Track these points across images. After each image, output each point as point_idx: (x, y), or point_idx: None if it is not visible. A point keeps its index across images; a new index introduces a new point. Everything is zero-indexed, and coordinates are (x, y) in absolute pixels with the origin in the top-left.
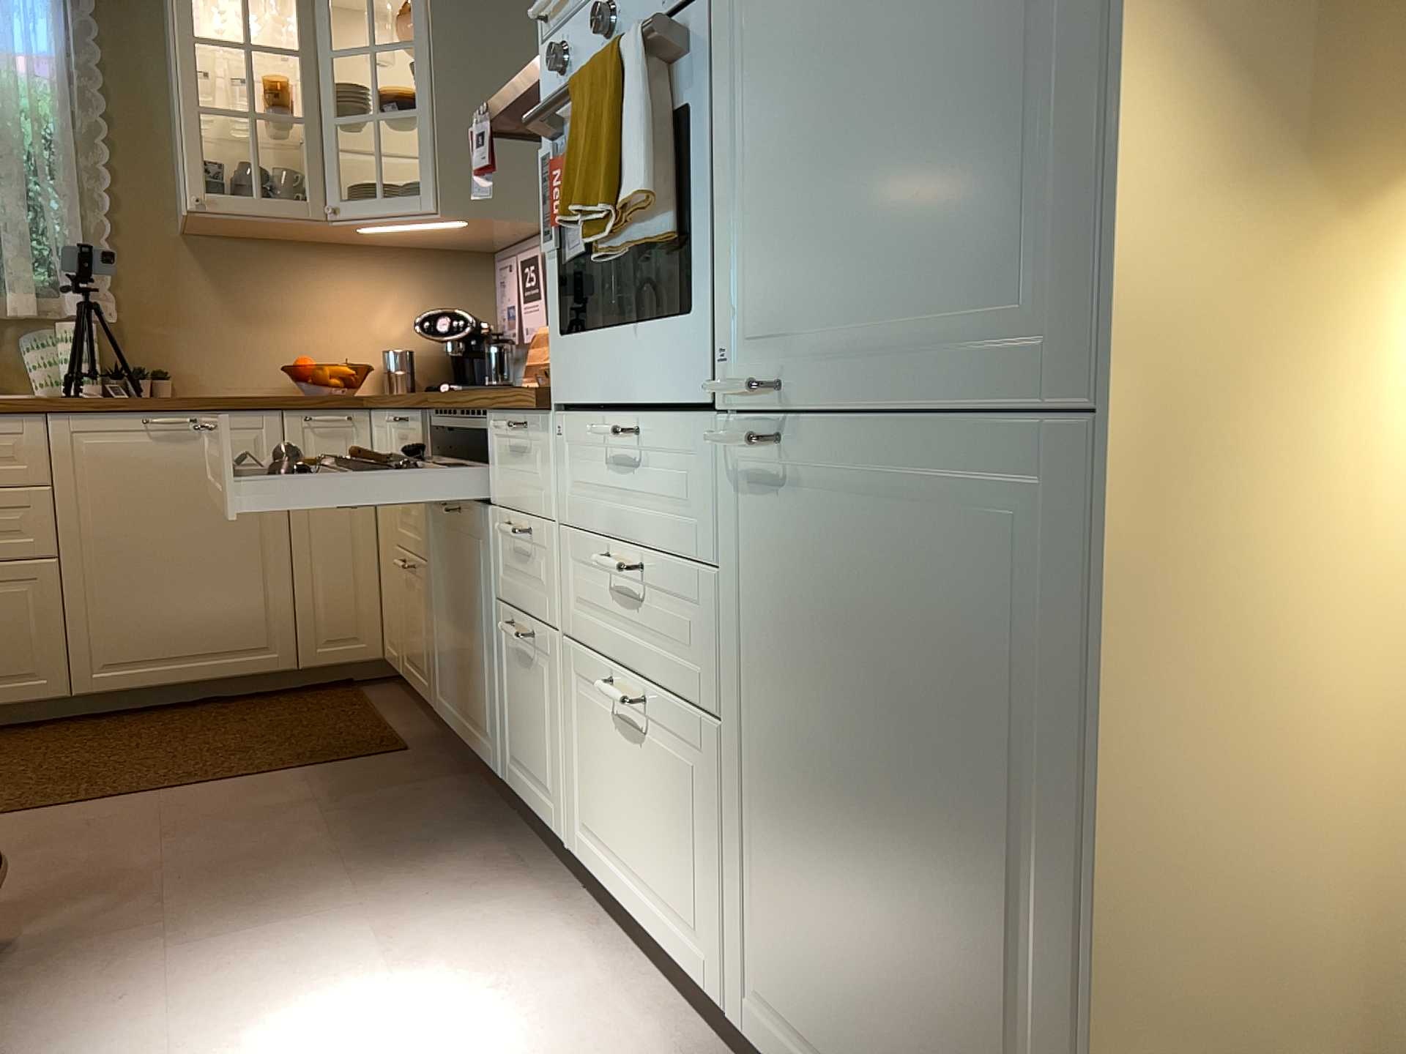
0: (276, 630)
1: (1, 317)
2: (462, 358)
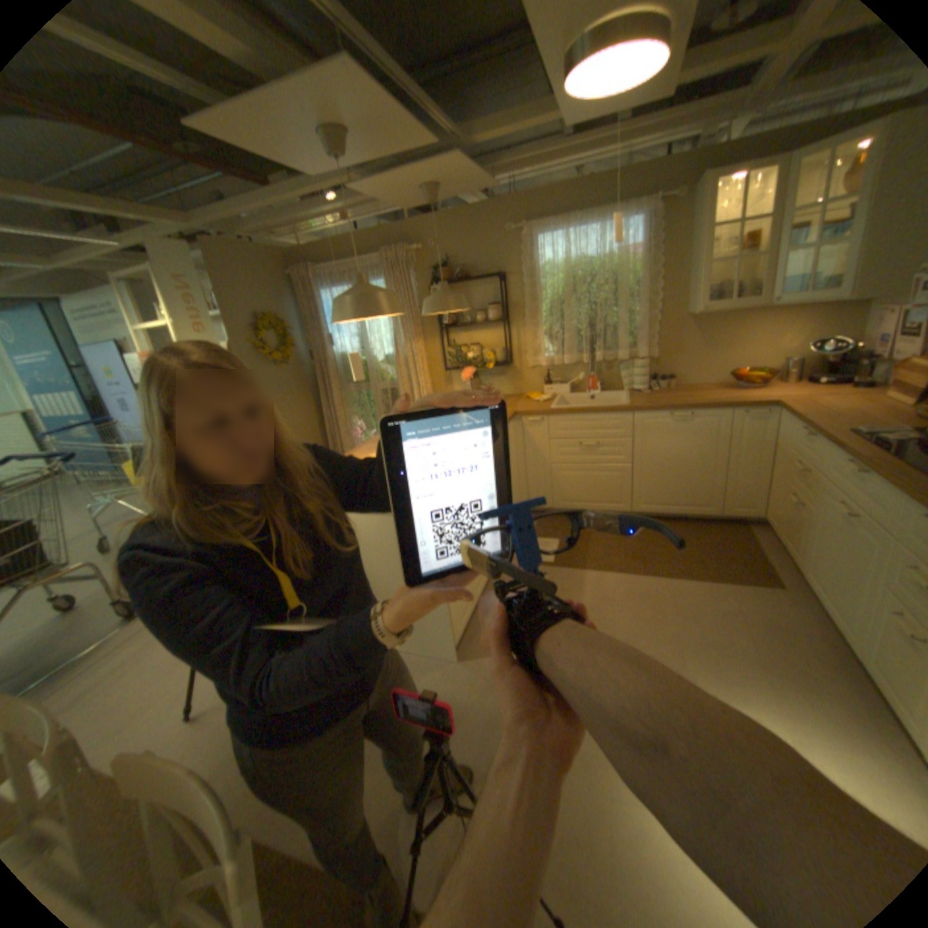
0: (714, 500)
1: (613, 359)
2: (838, 362)
